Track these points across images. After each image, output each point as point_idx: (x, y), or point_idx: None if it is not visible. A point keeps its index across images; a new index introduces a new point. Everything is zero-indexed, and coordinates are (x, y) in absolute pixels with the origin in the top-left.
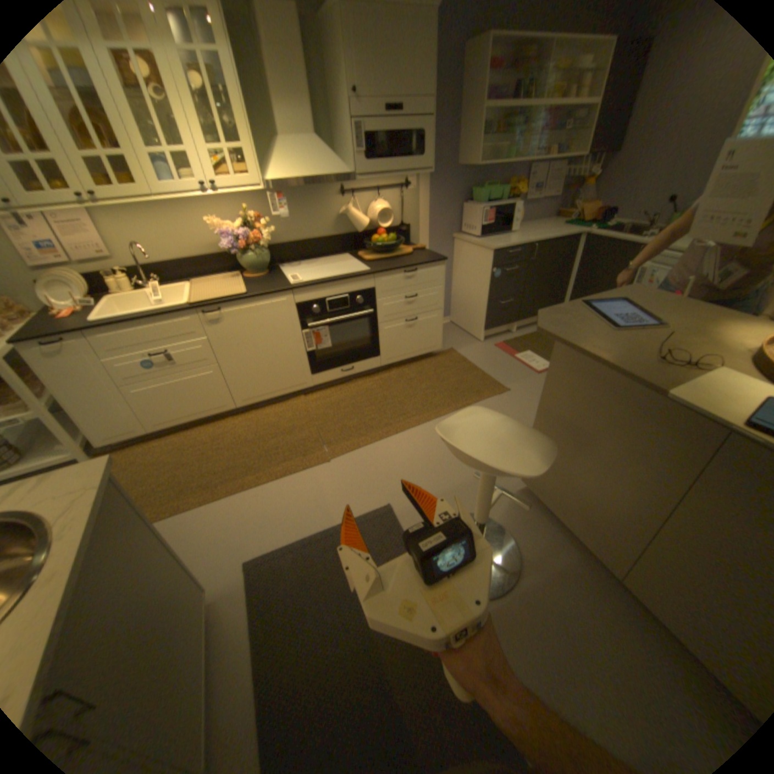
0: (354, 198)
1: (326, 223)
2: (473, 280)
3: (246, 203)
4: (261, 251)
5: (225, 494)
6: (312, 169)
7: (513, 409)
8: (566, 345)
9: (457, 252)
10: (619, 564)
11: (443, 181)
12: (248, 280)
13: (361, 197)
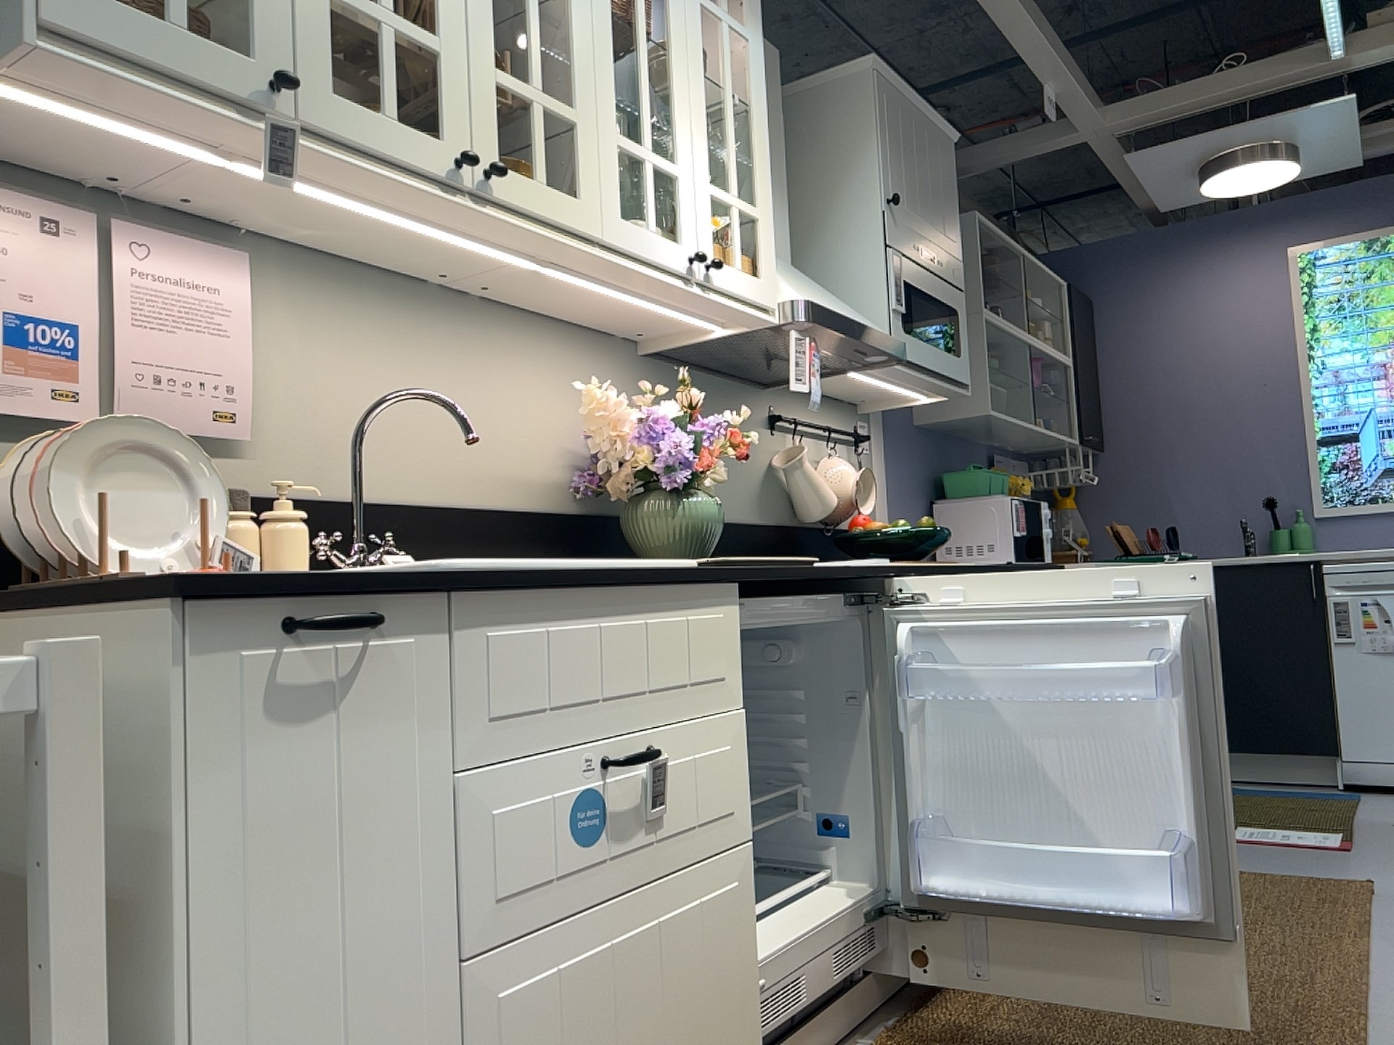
0: (797, 439)
1: (749, 487)
2: None
3: (616, 387)
4: (713, 498)
5: None
6: (847, 312)
7: None
8: None
9: None
10: None
11: (904, 450)
12: None
13: (801, 444)
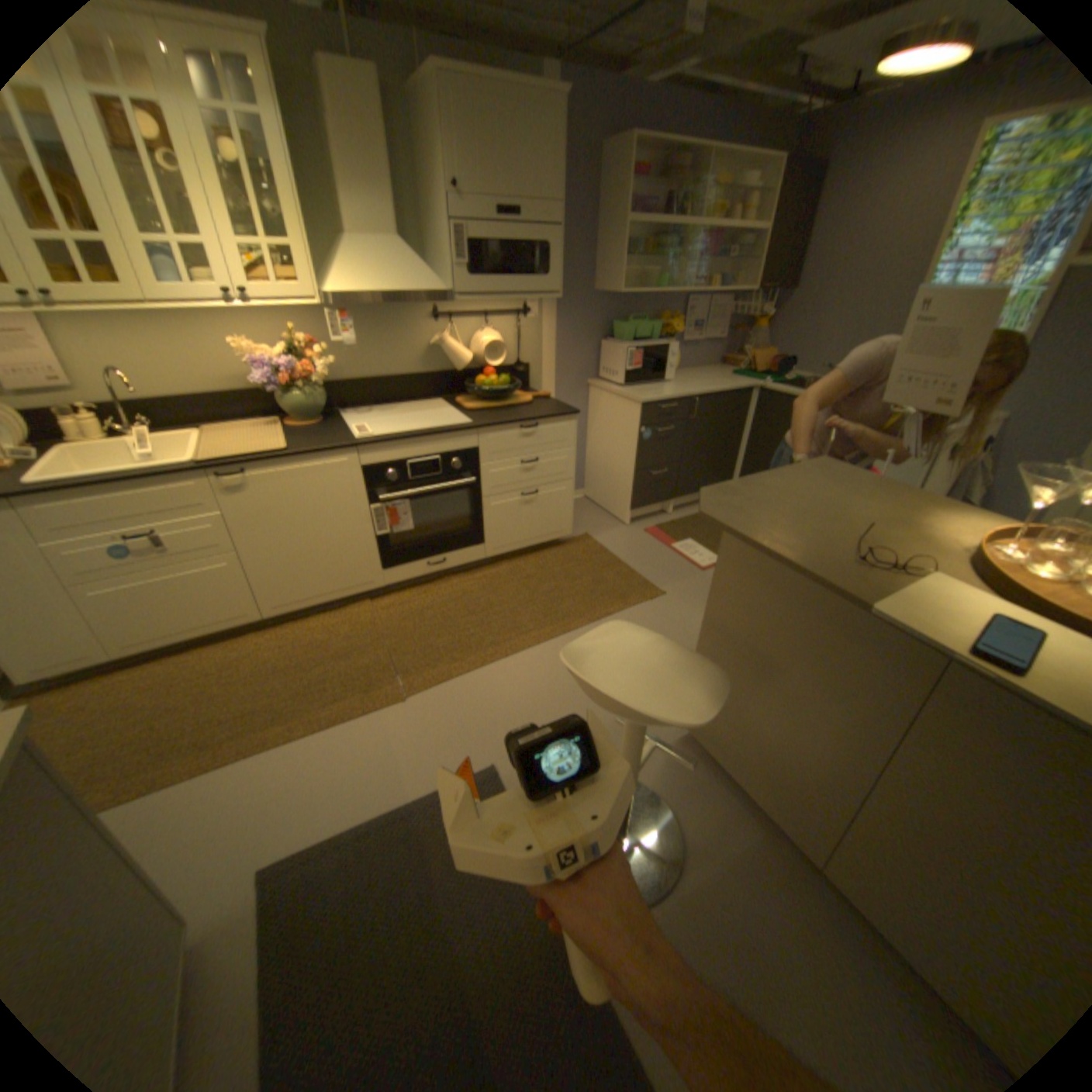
0: (452, 324)
1: (411, 355)
2: (615, 442)
3: (294, 321)
4: (313, 390)
5: (235, 756)
6: (392, 281)
7: (670, 620)
8: (737, 536)
9: (594, 403)
10: (818, 846)
11: (575, 310)
12: (291, 430)
13: (462, 324)
